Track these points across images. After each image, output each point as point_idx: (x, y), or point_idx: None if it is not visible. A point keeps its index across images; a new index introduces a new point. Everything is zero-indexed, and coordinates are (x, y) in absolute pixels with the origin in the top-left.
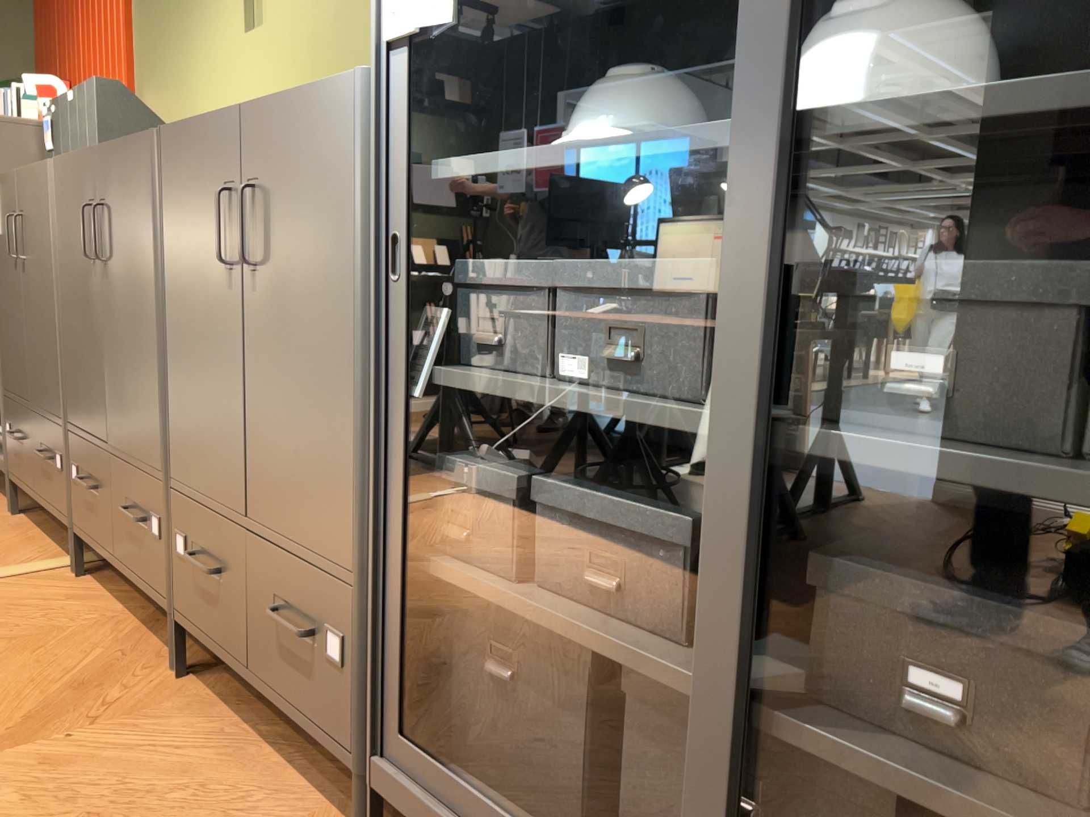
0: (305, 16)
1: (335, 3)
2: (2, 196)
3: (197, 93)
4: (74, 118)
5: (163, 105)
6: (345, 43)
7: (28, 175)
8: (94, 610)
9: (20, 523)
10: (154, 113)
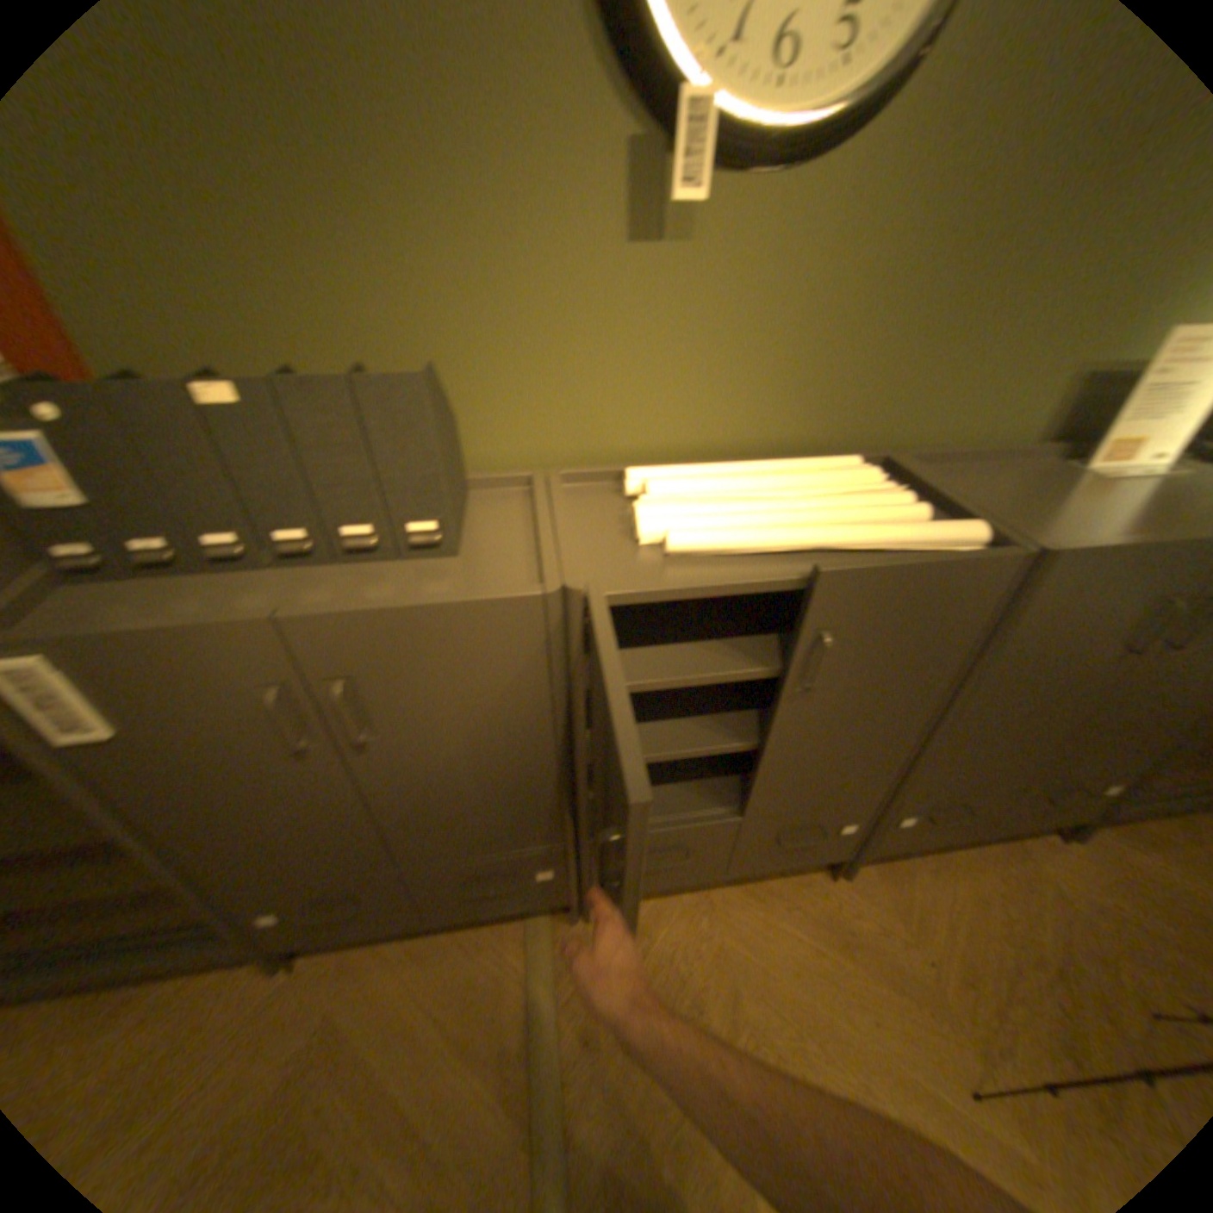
0: (818, 250)
1: (895, 250)
2: (130, 666)
3: (430, 316)
4: (254, 439)
5: (244, 318)
6: (901, 310)
7: (390, 617)
8: (688, 916)
9: (338, 963)
10: (202, 331)
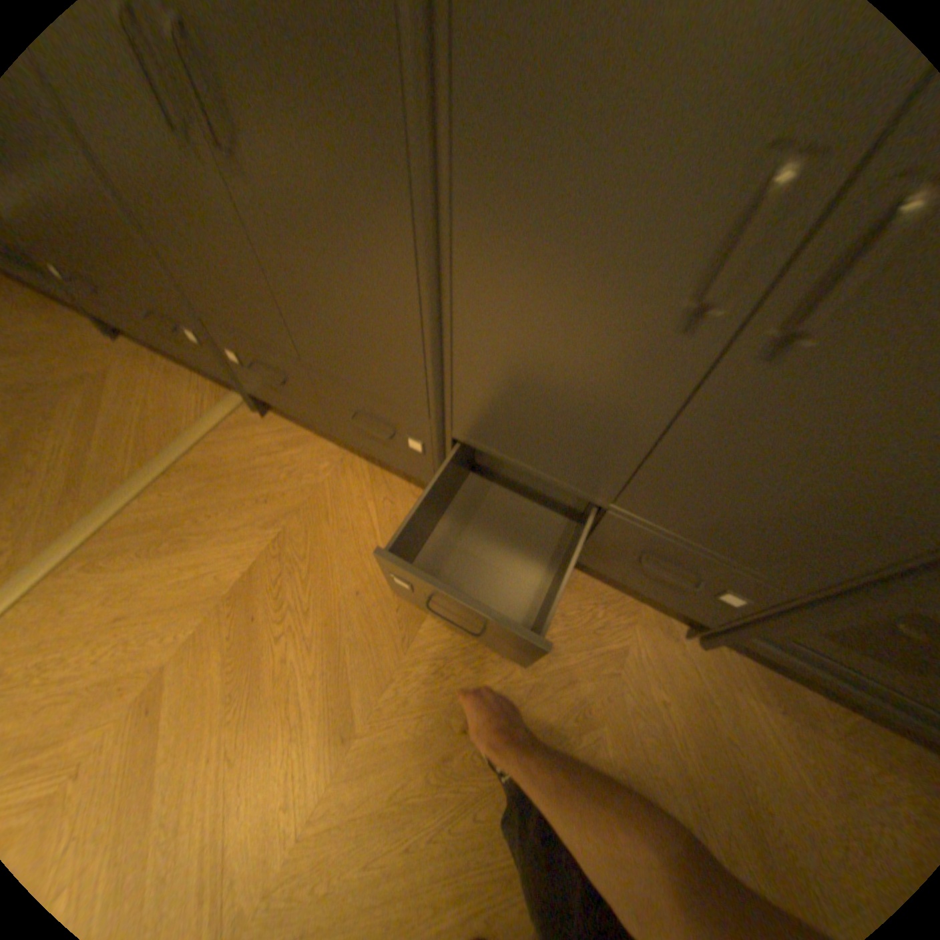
0: None
1: None
2: None
3: None
4: None
5: None
6: None
7: None
8: (317, 454)
9: (132, 350)
10: None
